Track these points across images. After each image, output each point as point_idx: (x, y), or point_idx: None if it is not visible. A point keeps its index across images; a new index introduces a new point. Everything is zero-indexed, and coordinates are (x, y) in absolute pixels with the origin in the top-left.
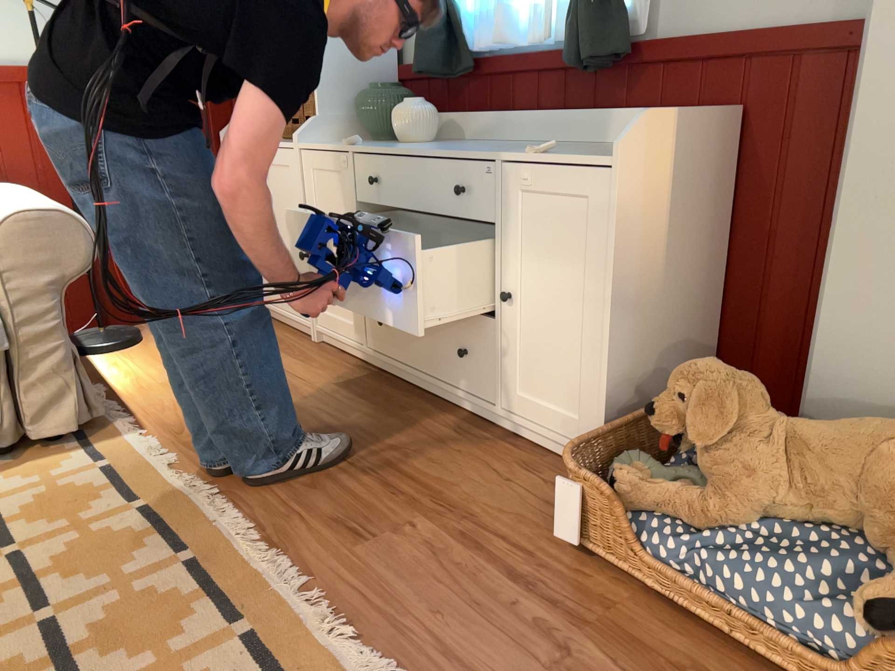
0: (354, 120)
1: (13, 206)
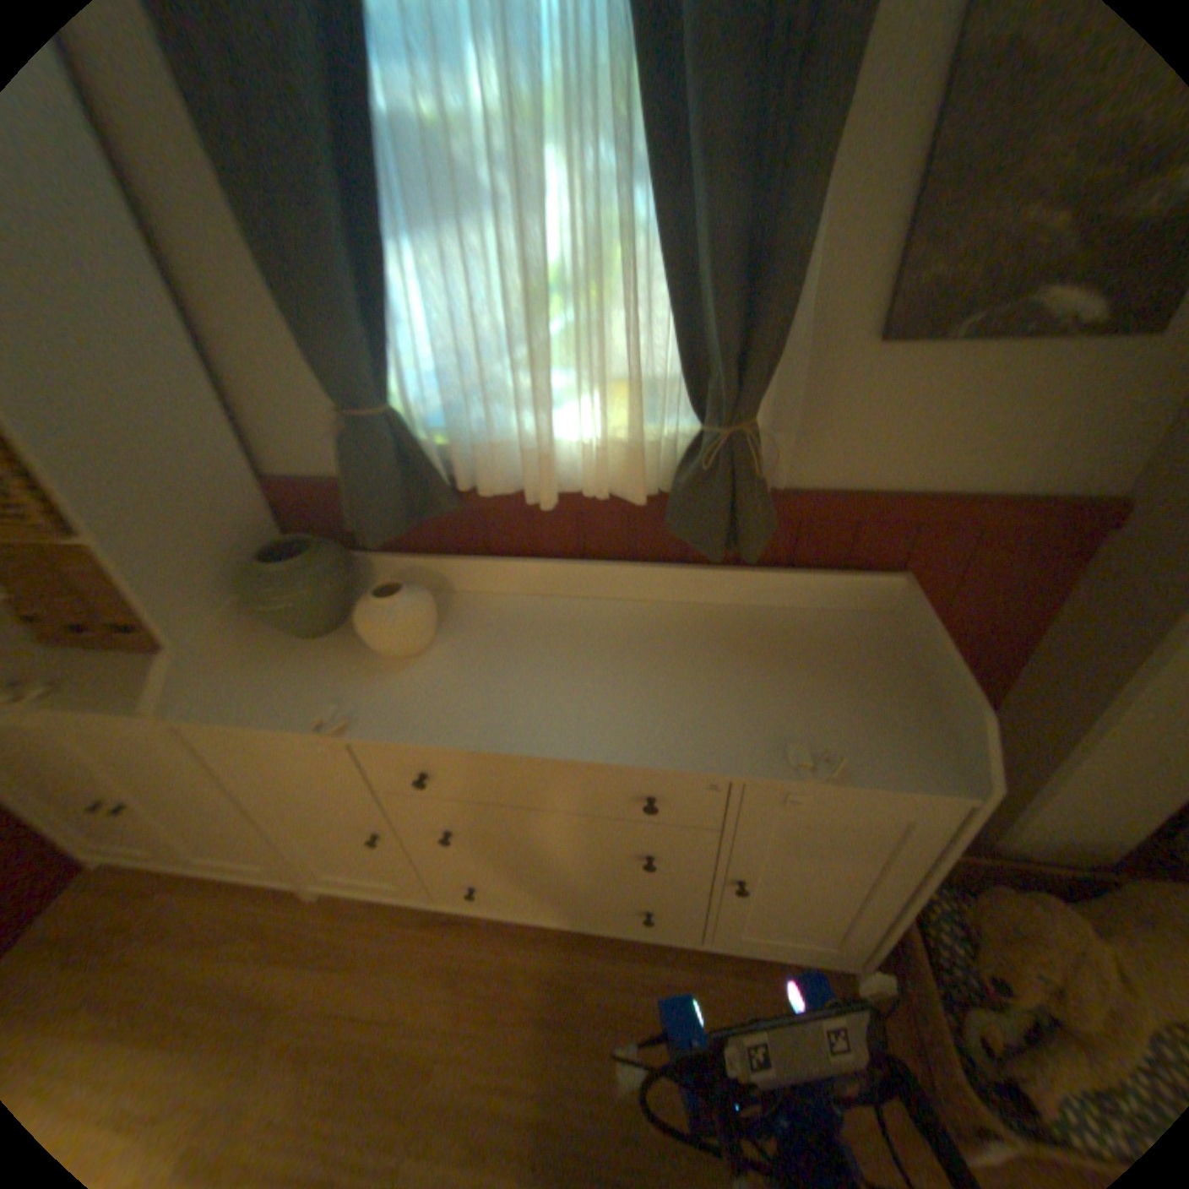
0: (240, 605)
1: None
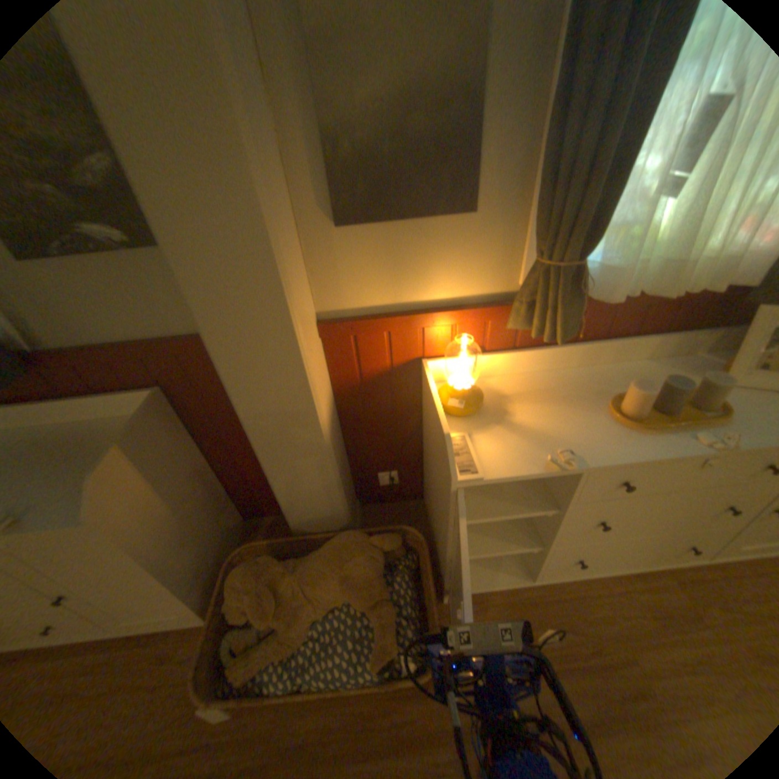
0: None
1: None
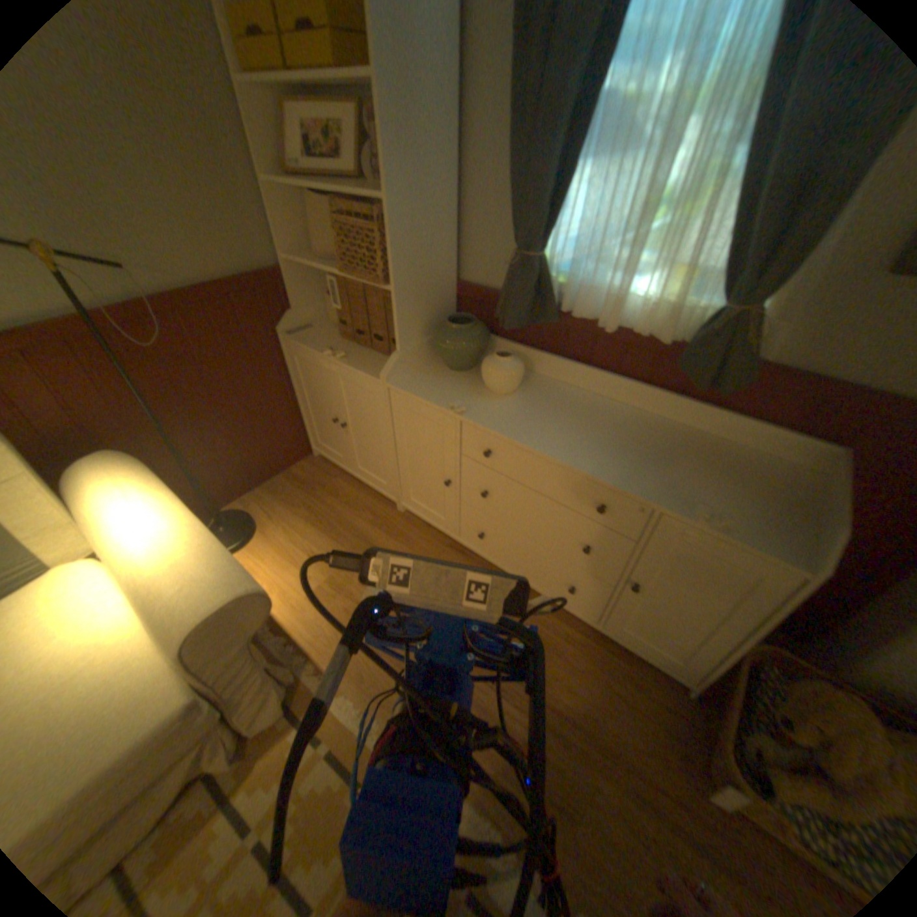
0: (428, 343)
1: (168, 583)
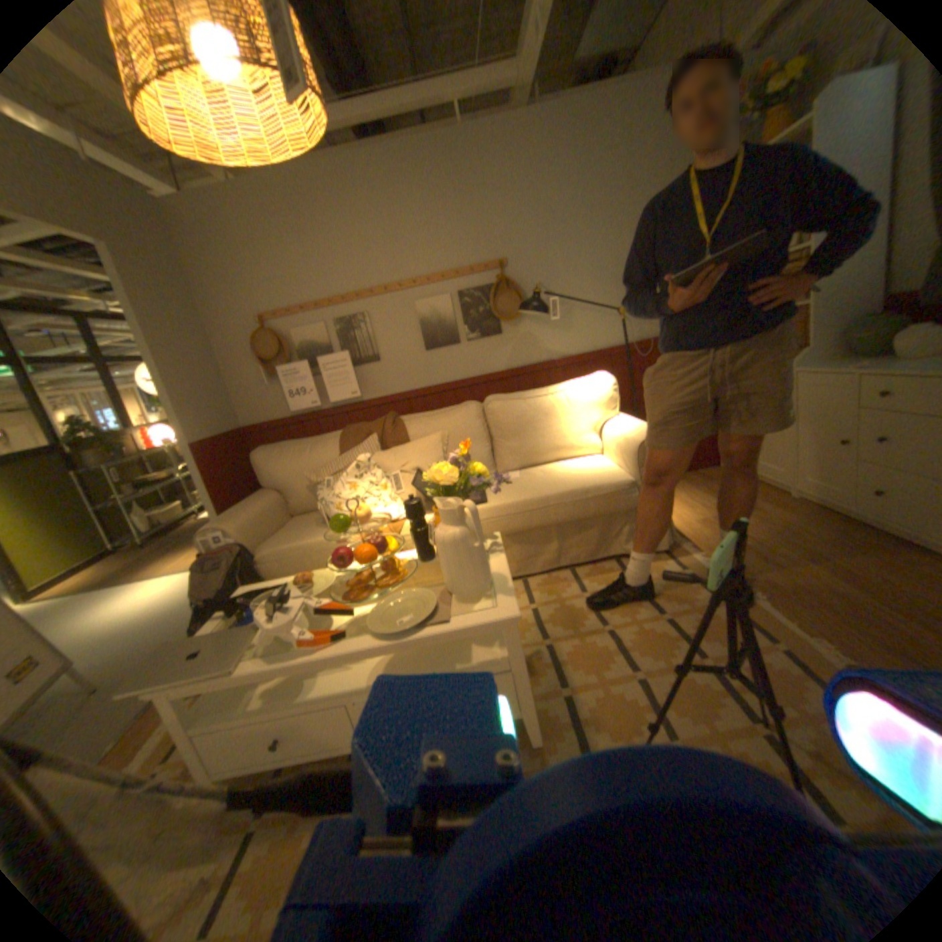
0: (843, 342)
1: (636, 430)
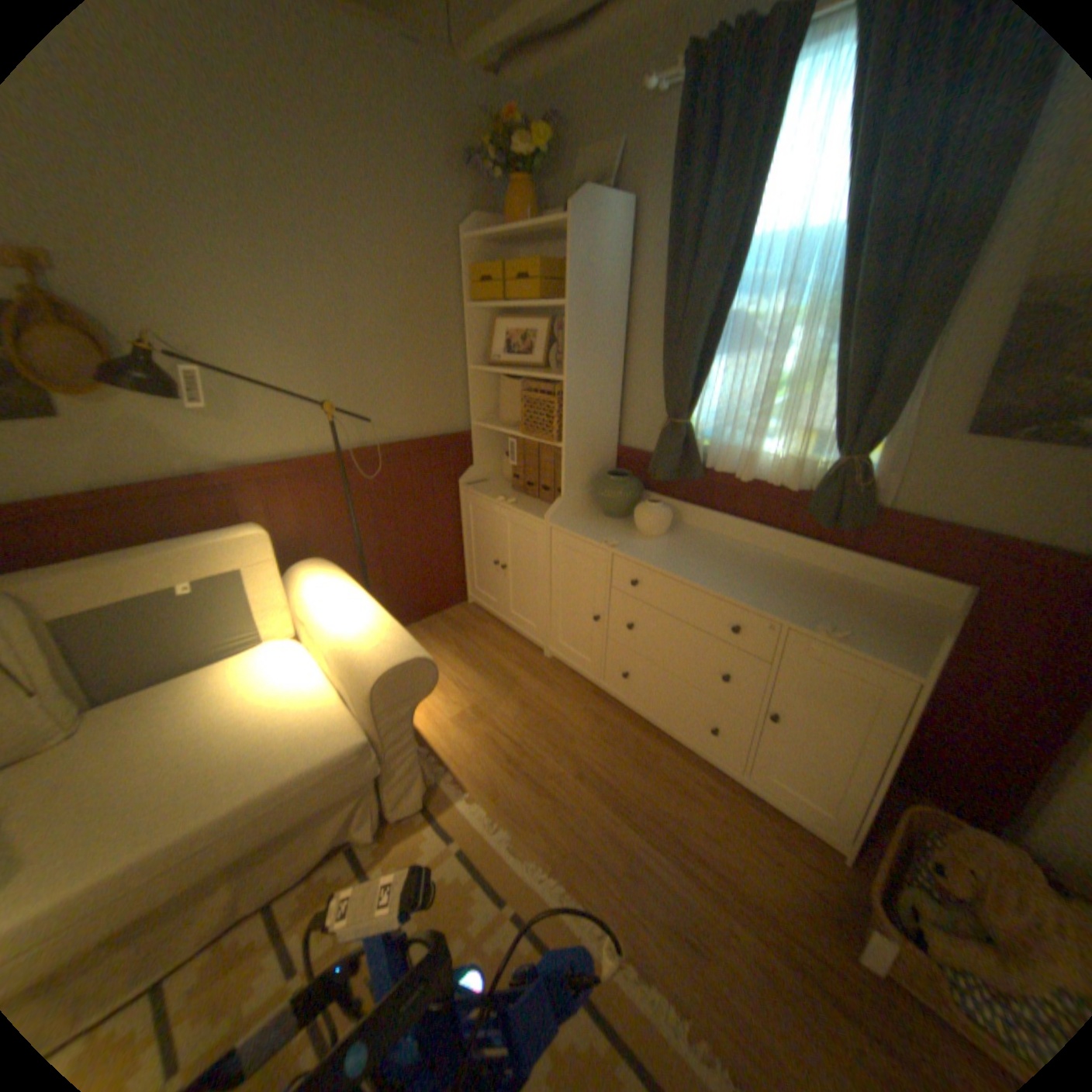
0: (588, 494)
1: (367, 642)
